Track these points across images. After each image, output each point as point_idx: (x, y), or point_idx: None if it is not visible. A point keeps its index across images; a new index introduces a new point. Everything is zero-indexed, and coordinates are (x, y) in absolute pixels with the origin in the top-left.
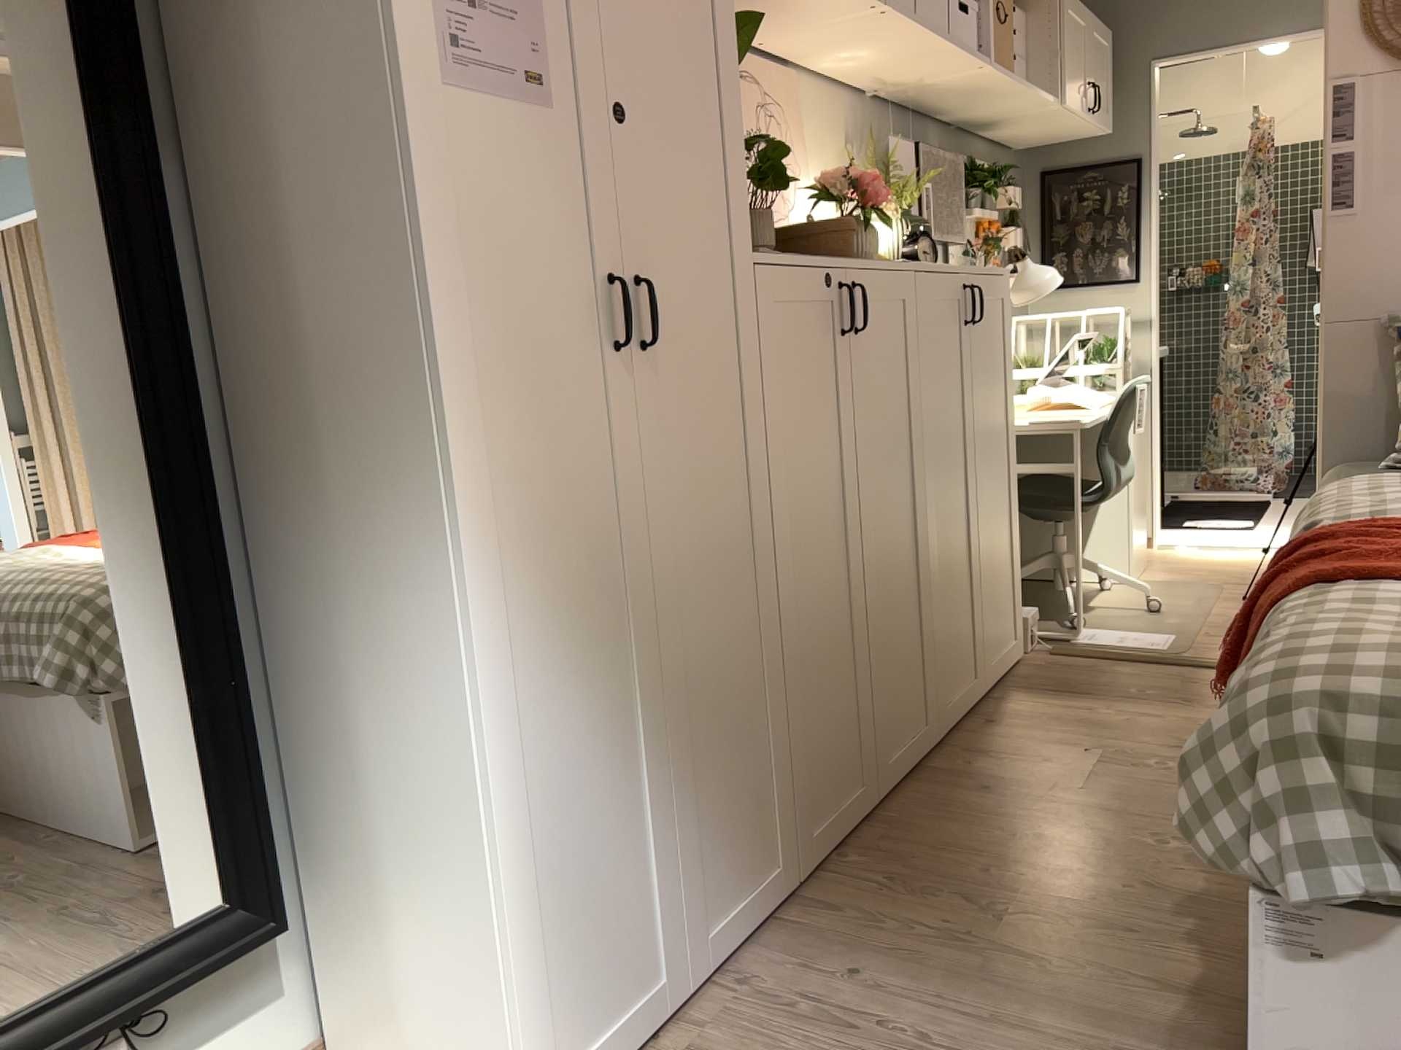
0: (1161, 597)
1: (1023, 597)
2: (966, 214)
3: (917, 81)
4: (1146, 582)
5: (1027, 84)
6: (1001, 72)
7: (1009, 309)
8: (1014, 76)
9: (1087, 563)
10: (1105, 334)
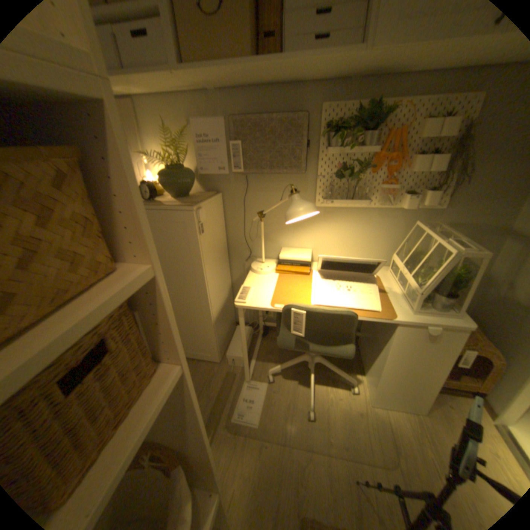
0: (342, 423)
1: (215, 344)
2: (327, 149)
3: (190, 80)
4: (381, 415)
5: (261, 53)
6: (195, 64)
7: (193, 227)
8: (225, 57)
9: (312, 368)
10: (469, 263)
